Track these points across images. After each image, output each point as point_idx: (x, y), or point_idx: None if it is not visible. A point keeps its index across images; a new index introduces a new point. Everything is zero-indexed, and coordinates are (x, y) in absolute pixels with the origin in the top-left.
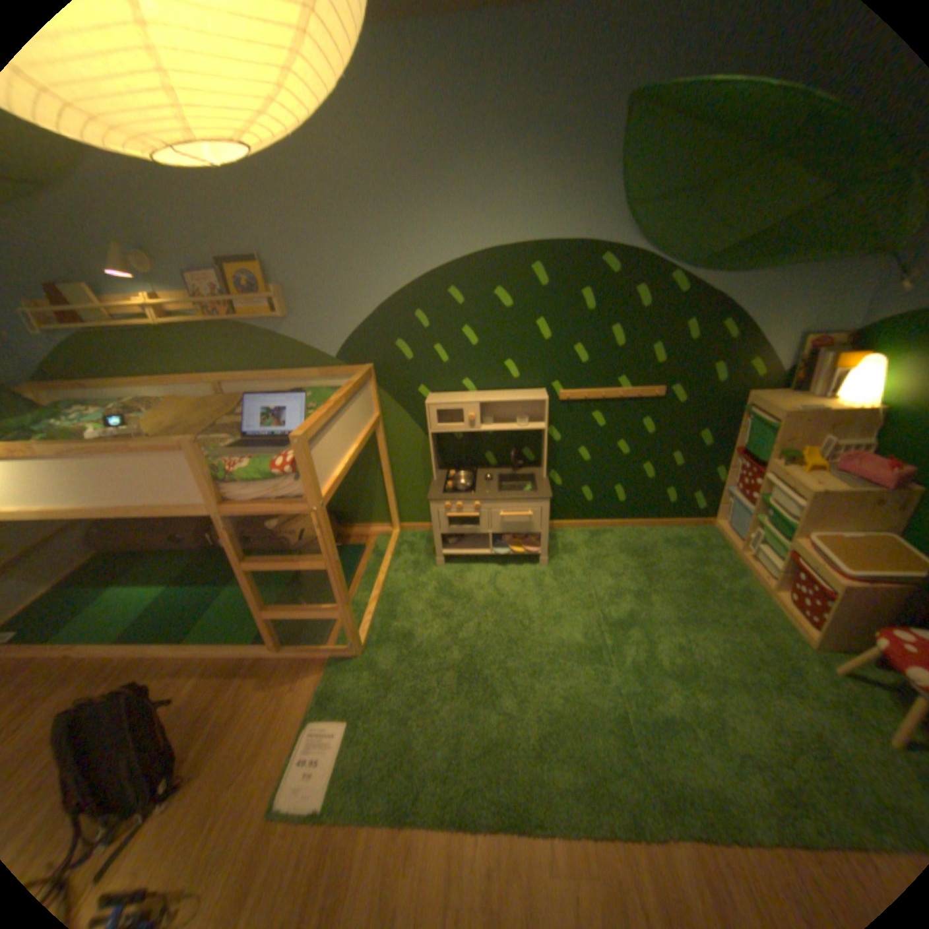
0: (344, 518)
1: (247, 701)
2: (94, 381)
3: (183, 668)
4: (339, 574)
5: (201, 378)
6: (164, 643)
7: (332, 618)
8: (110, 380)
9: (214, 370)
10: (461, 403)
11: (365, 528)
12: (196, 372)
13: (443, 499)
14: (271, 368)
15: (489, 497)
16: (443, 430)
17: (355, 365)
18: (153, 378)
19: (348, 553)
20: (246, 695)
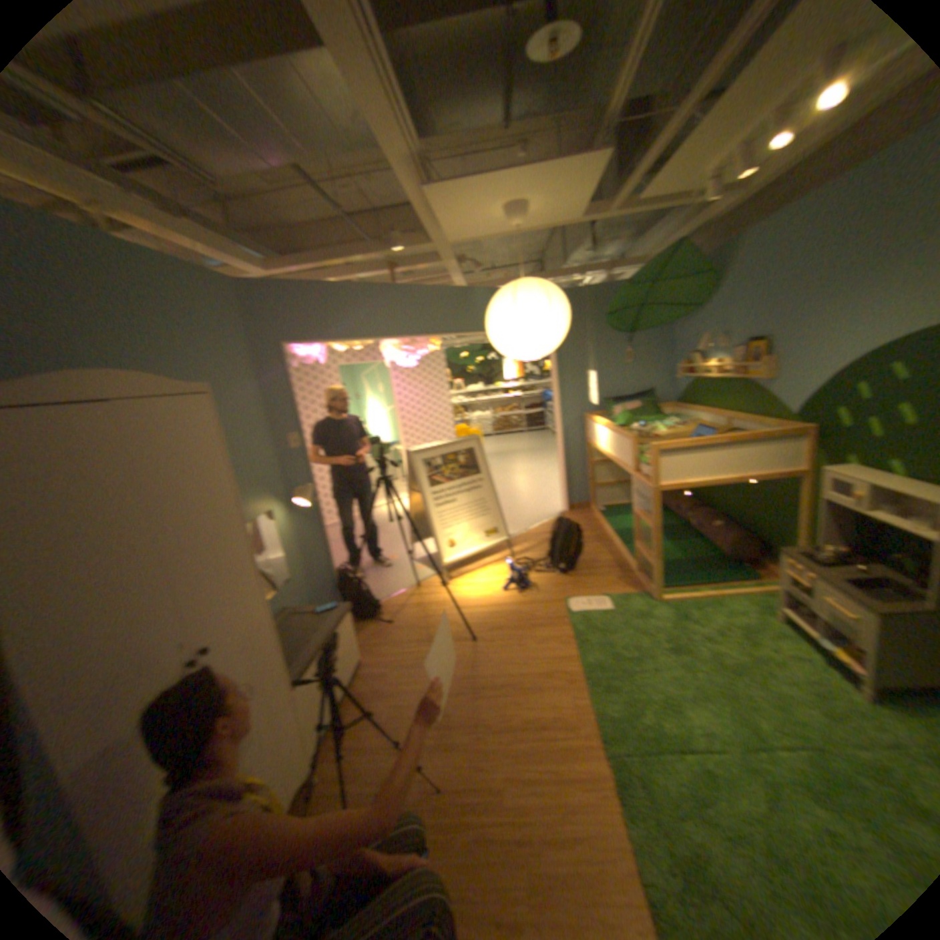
0: (773, 554)
1: (610, 577)
2: (693, 406)
3: (616, 554)
4: (657, 537)
5: (723, 413)
6: (623, 542)
7: (652, 564)
8: (698, 406)
9: (734, 410)
10: (855, 478)
11: (782, 572)
12: (727, 409)
13: (791, 556)
14: (759, 414)
15: (826, 577)
16: (834, 499)
17: (805, 423)
18: (711, 409)
19: (743, 573)
20: (613, 576)
